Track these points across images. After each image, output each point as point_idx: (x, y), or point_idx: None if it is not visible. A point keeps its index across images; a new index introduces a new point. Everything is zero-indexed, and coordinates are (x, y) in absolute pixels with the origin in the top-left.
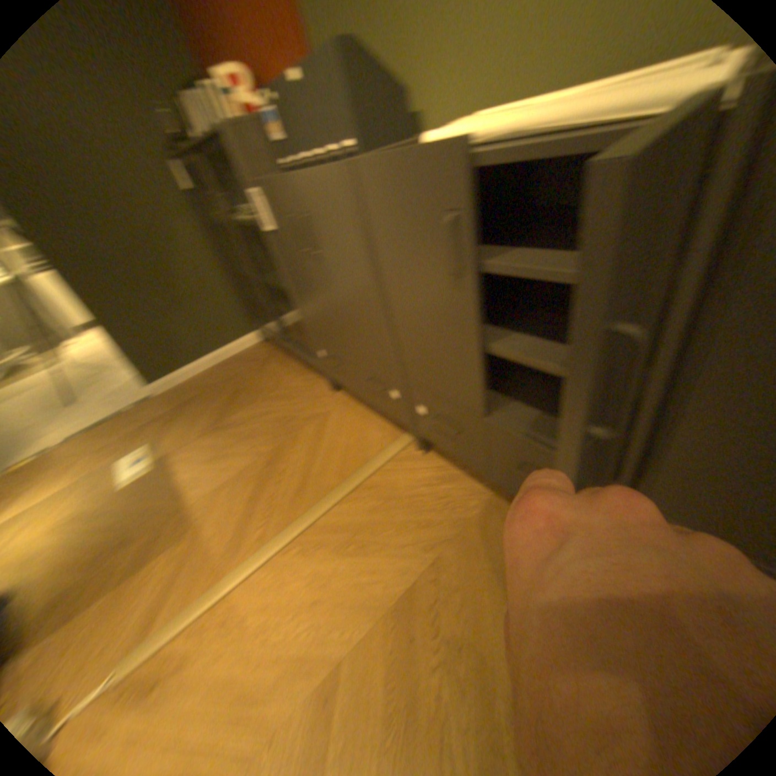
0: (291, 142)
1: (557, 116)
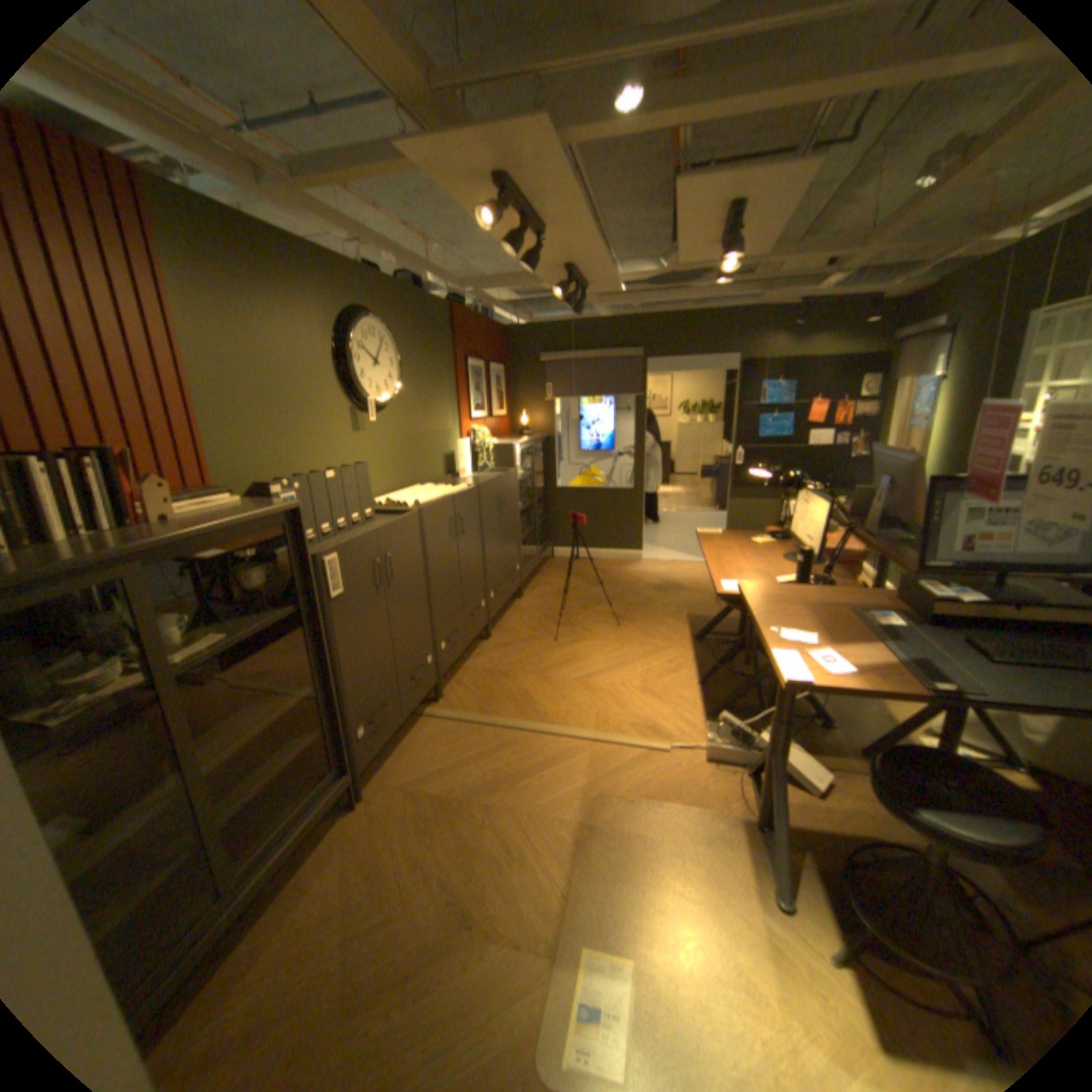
0: (316, 518)
1: (451, 492)
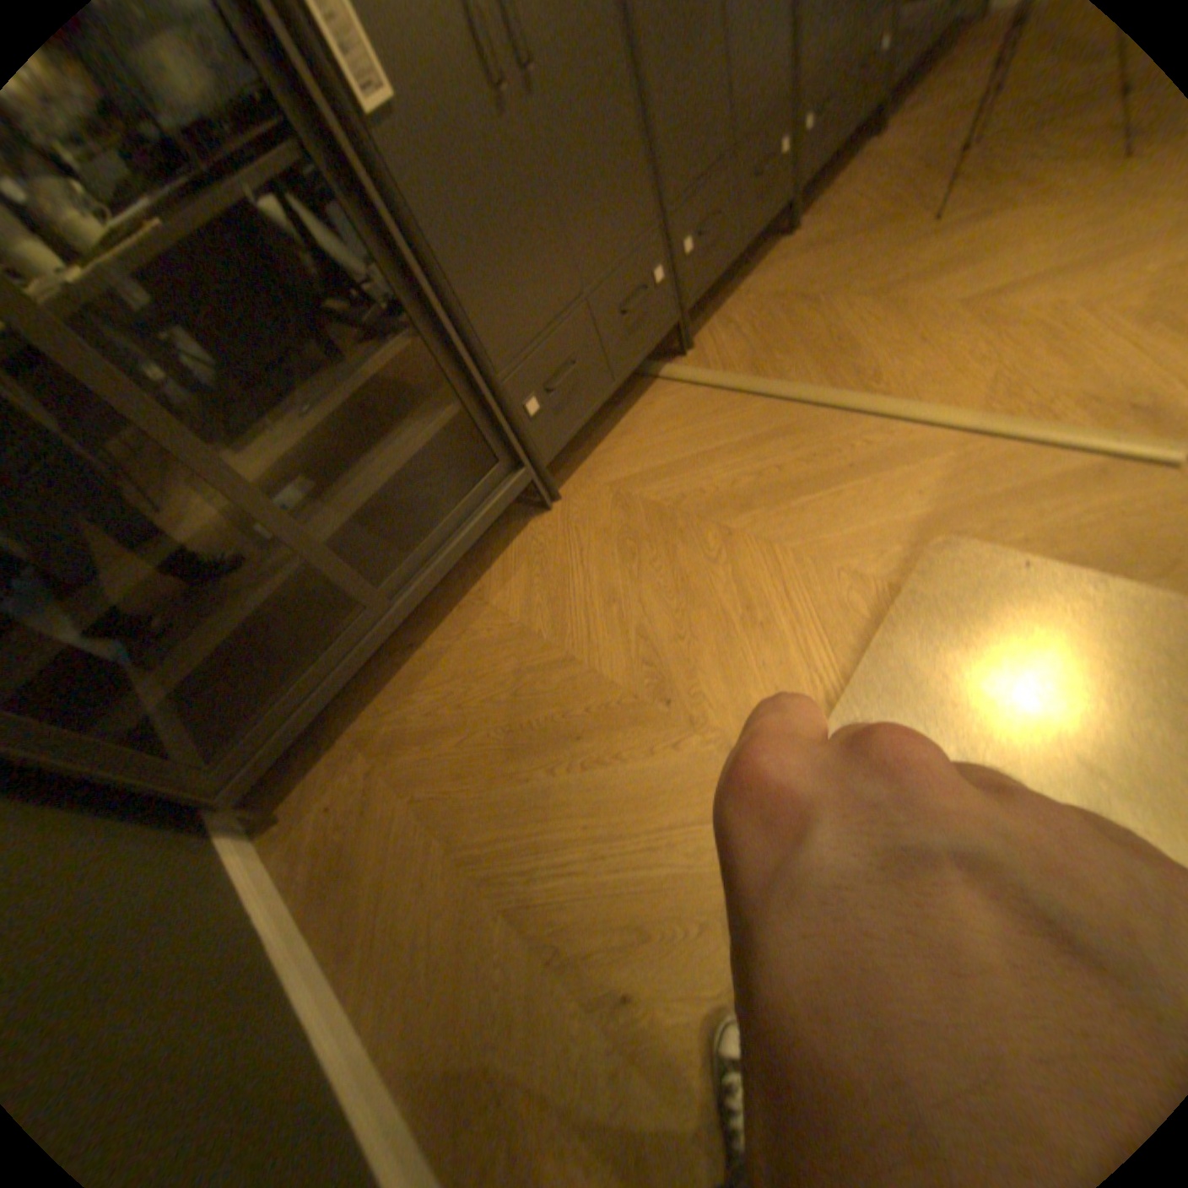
0: None
1: None
